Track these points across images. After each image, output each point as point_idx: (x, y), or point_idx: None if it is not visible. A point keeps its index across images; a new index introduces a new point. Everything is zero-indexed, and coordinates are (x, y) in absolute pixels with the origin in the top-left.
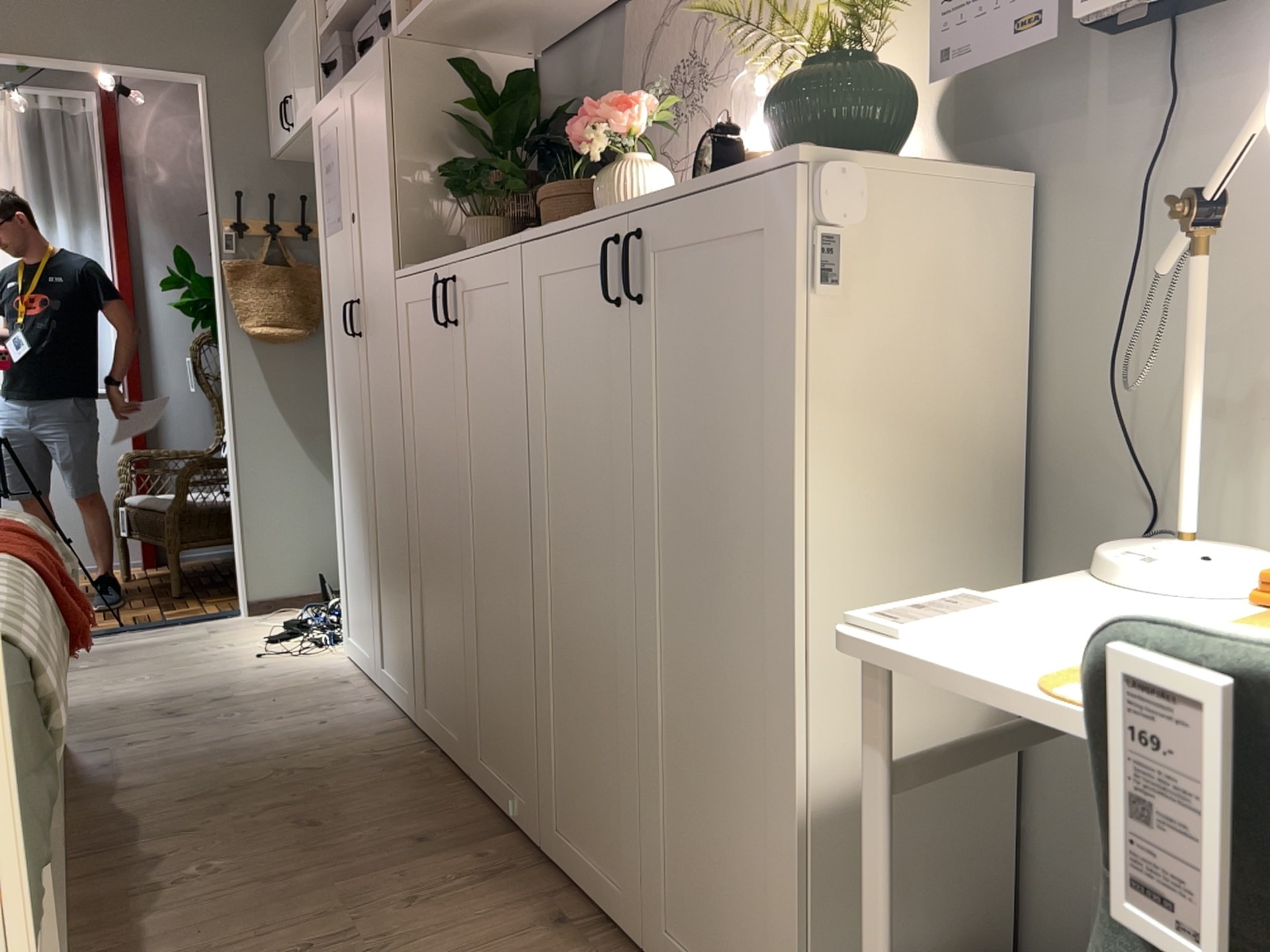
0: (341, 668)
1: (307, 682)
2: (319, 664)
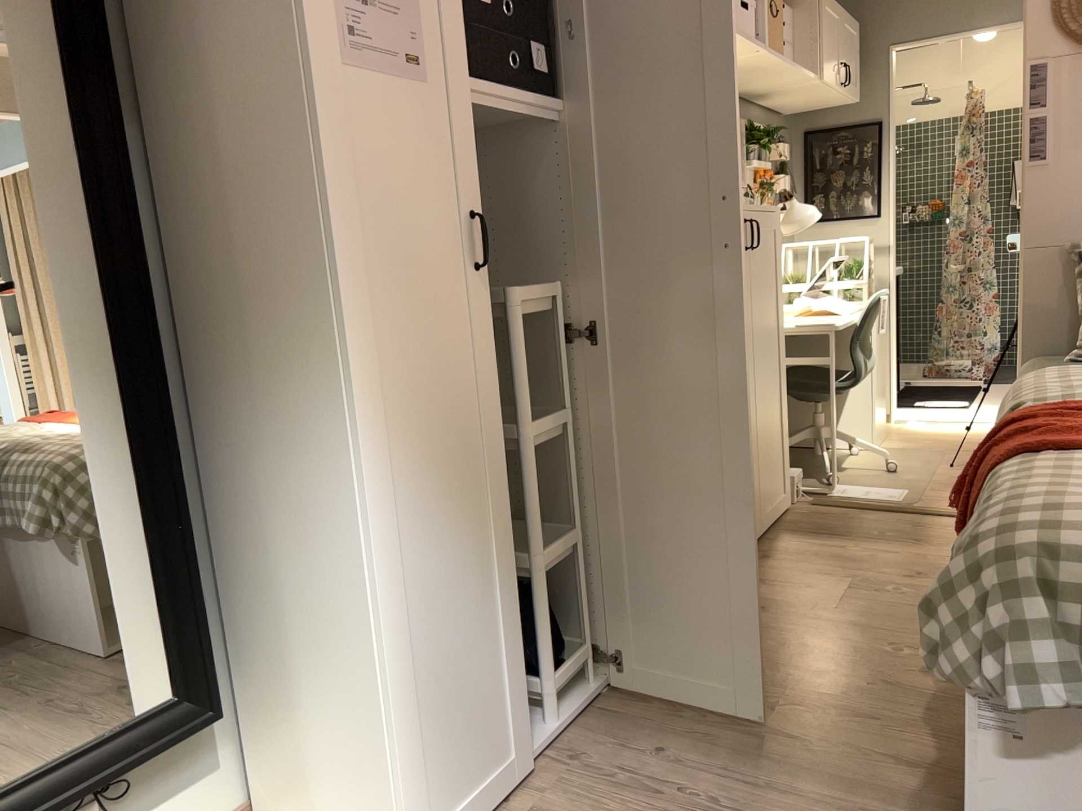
0: None
1: None
2: None
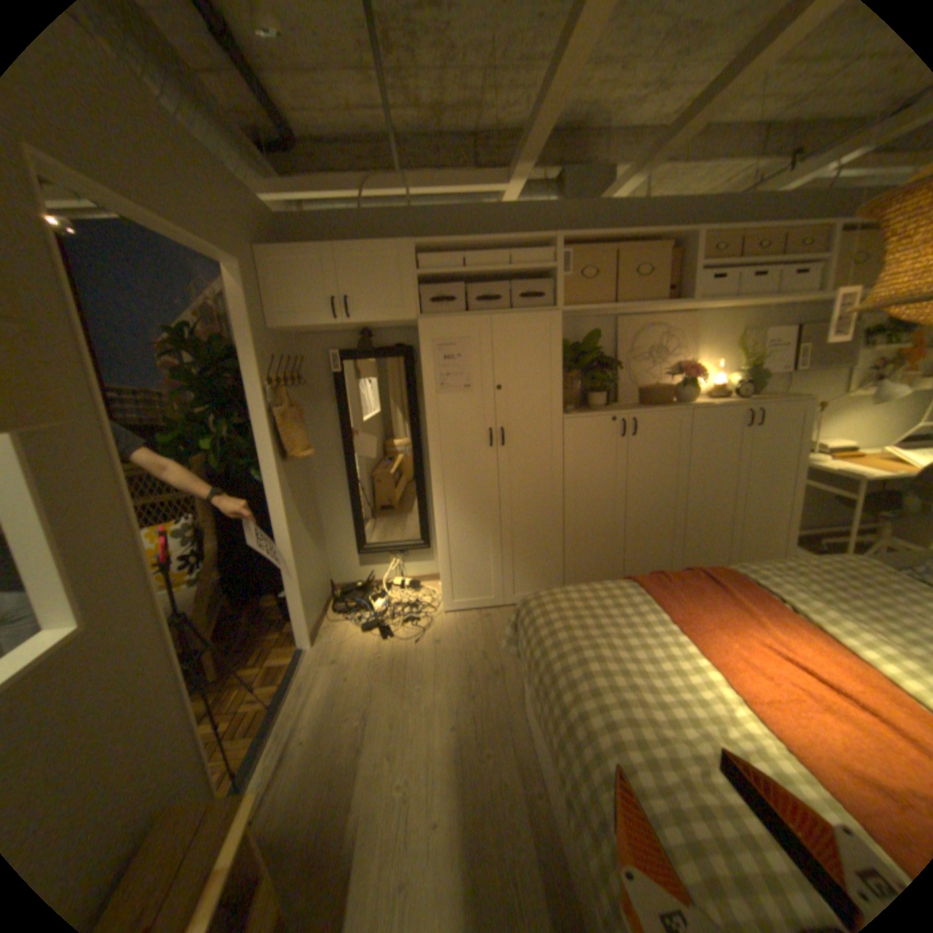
0: (463, 616)
1: (477, 627)
2: (450, 623)
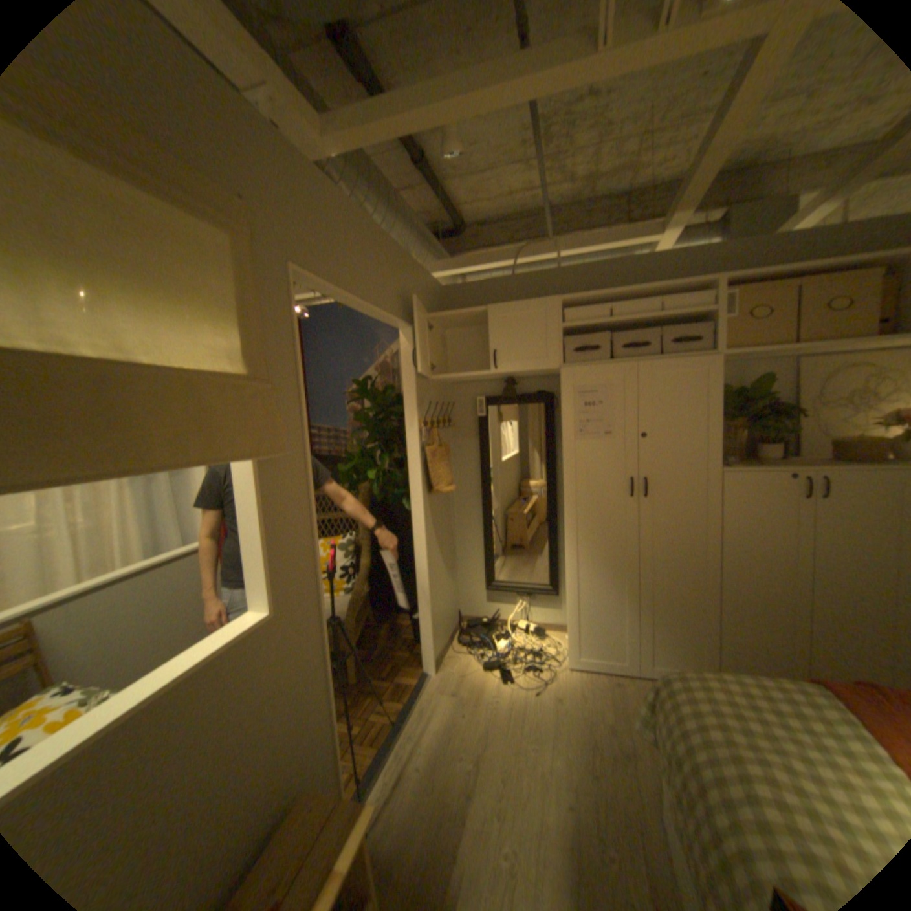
0: (590, 680)
1: (606, 697)
2: (575, 684)
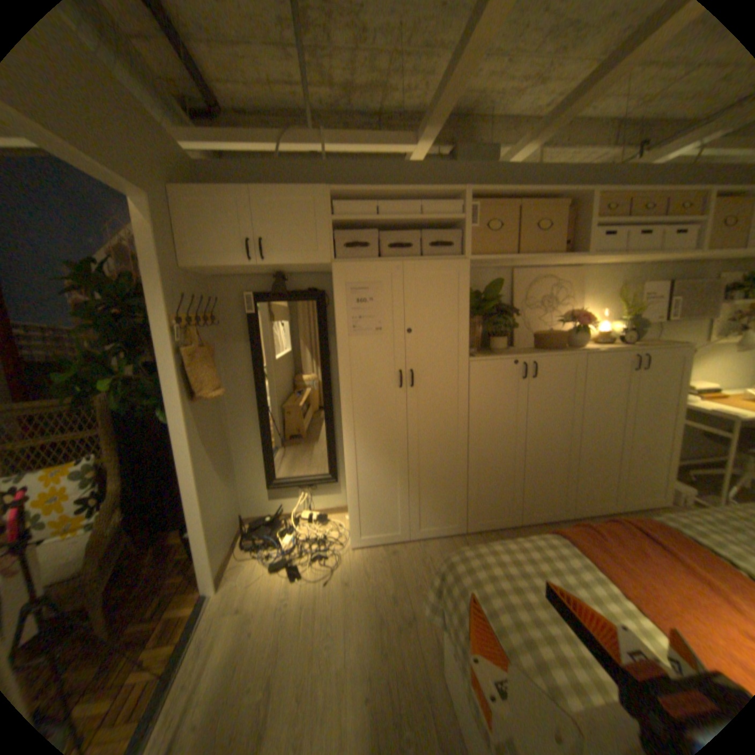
0: (370, 552)
1: (385, 565)
2: (358, 560)
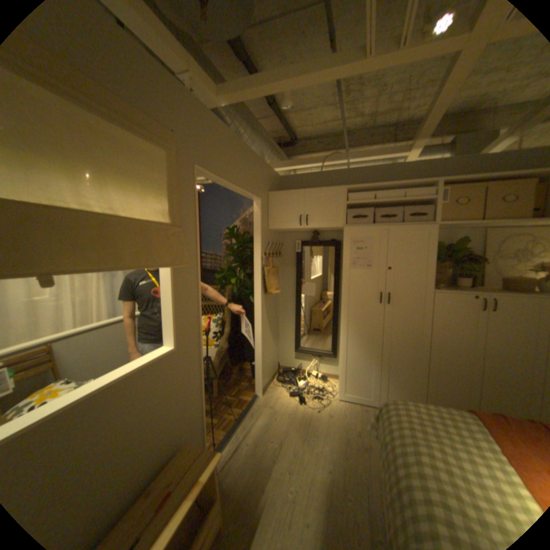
0: (350, 407)
1: (358, 417)
2: (341, 408)
